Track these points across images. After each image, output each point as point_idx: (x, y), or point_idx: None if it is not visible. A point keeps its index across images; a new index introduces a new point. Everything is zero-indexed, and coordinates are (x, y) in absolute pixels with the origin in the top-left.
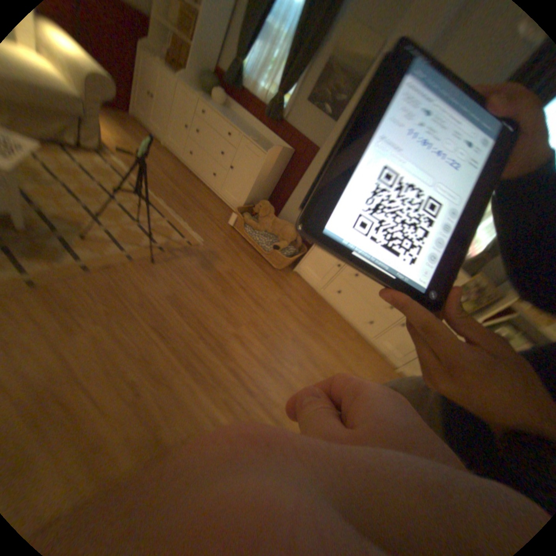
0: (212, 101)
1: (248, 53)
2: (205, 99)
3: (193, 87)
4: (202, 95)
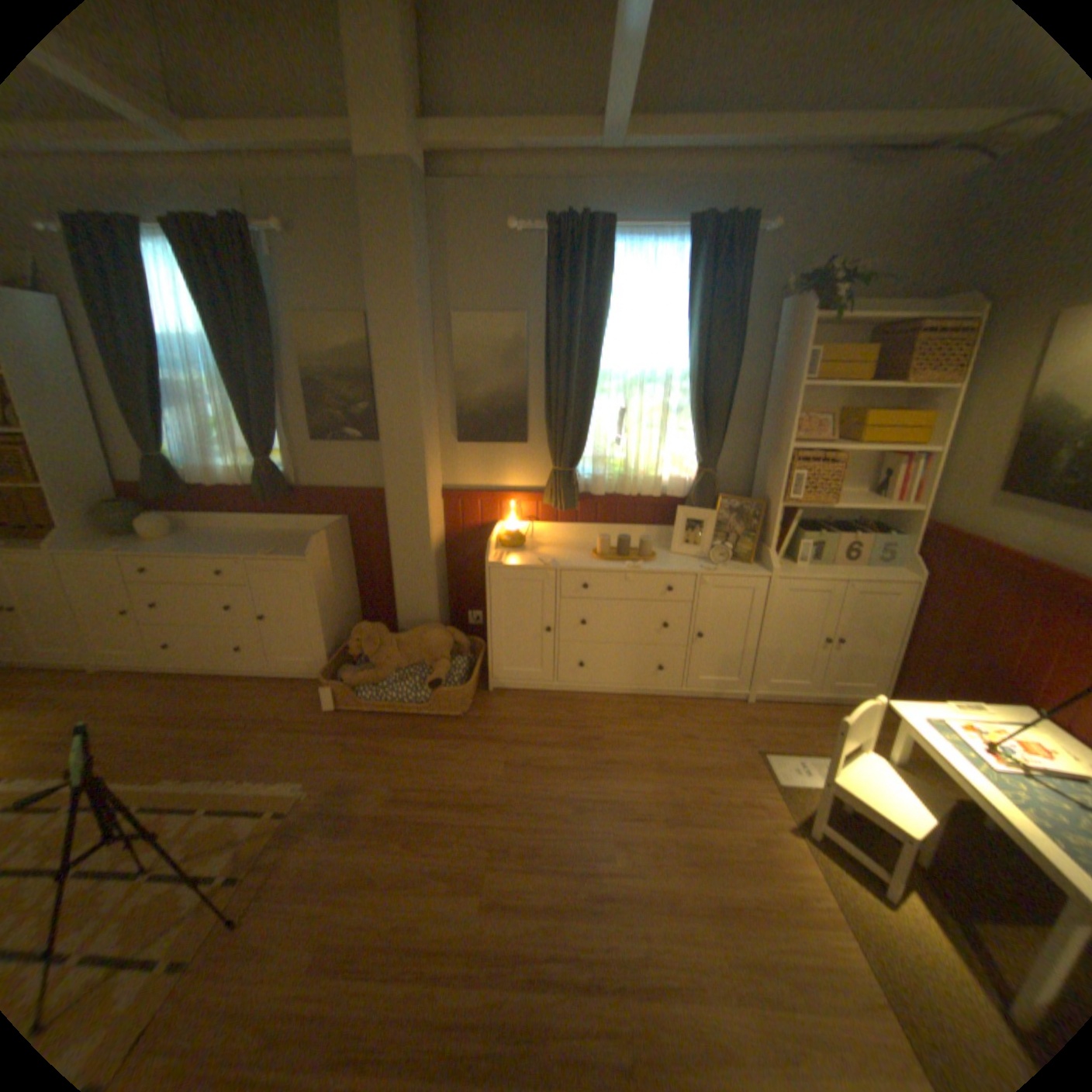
0: (144, 544)
1: (158, 437)
2: (128, 550)
3: (89, 547)
4: (119, 548)
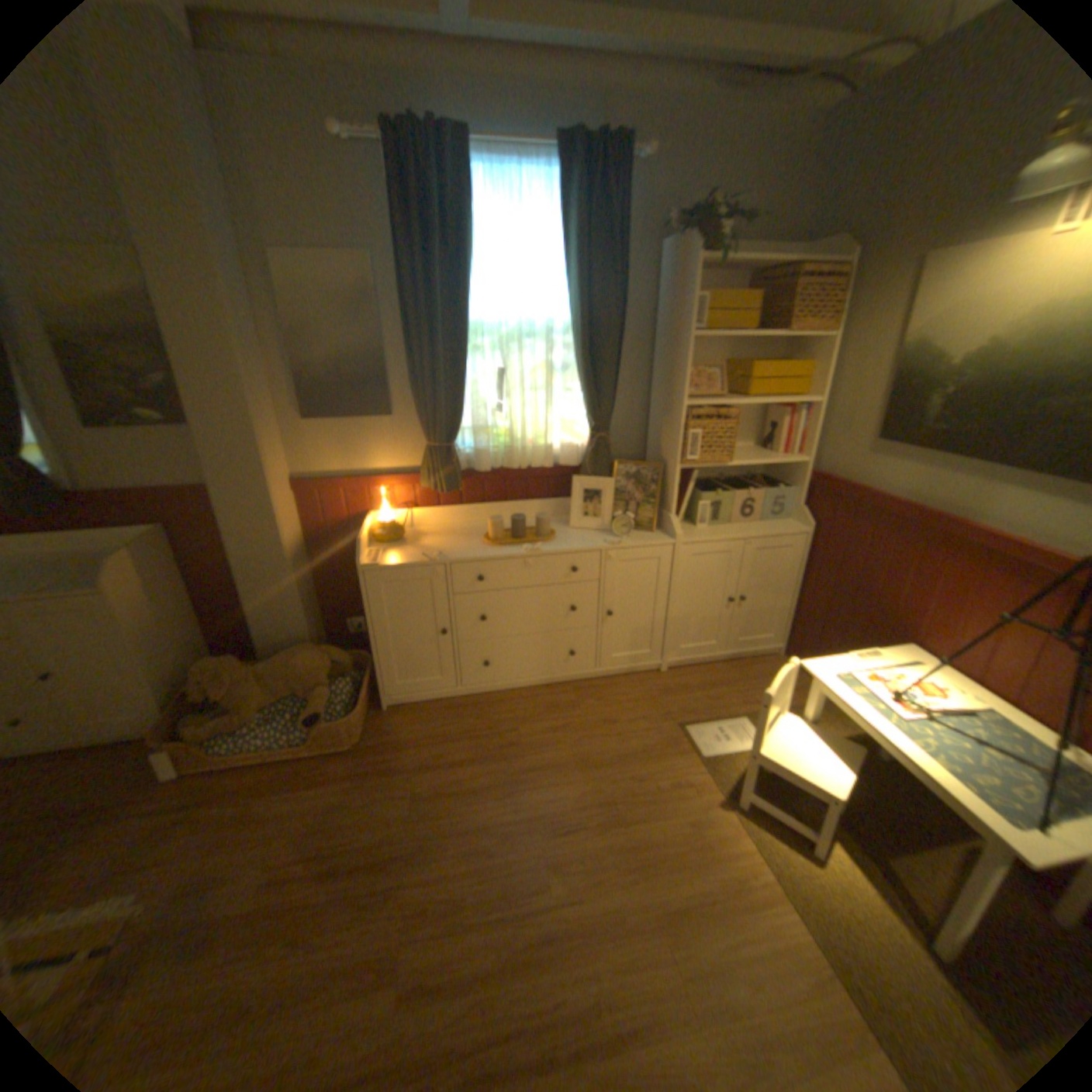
0: None
1: None
2: None
3: None
4: None
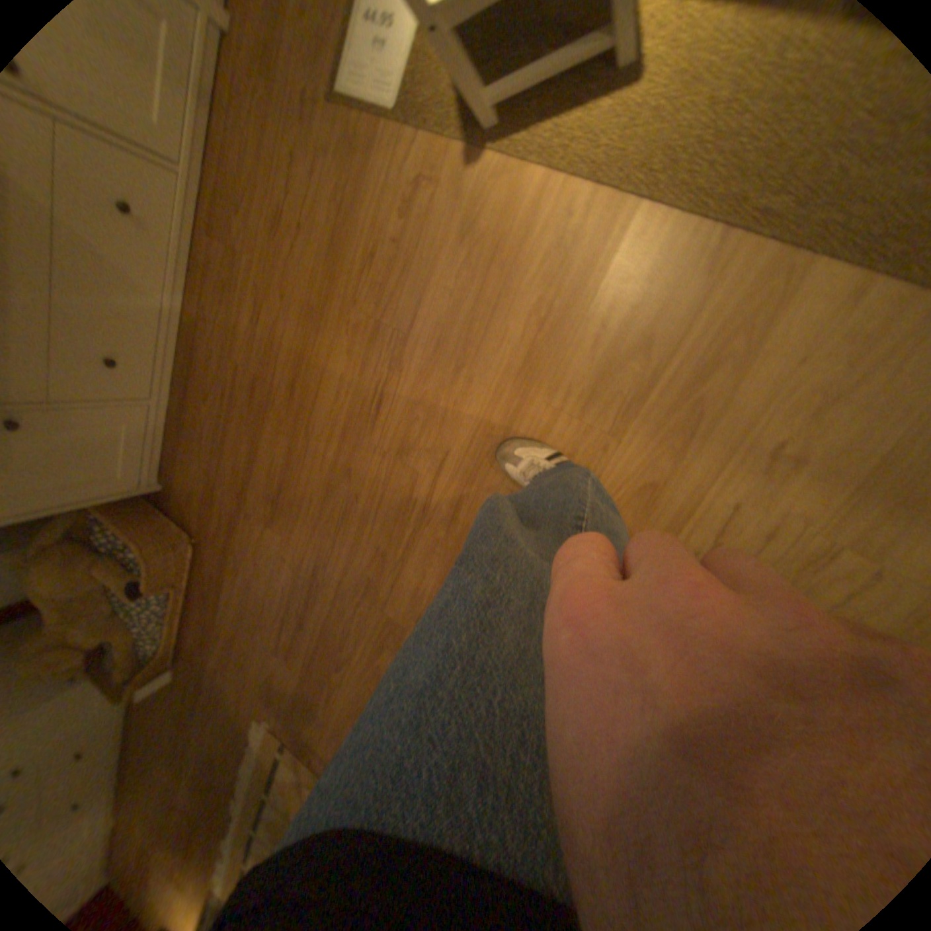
0: None
1: None
2: None
3: None
4: None
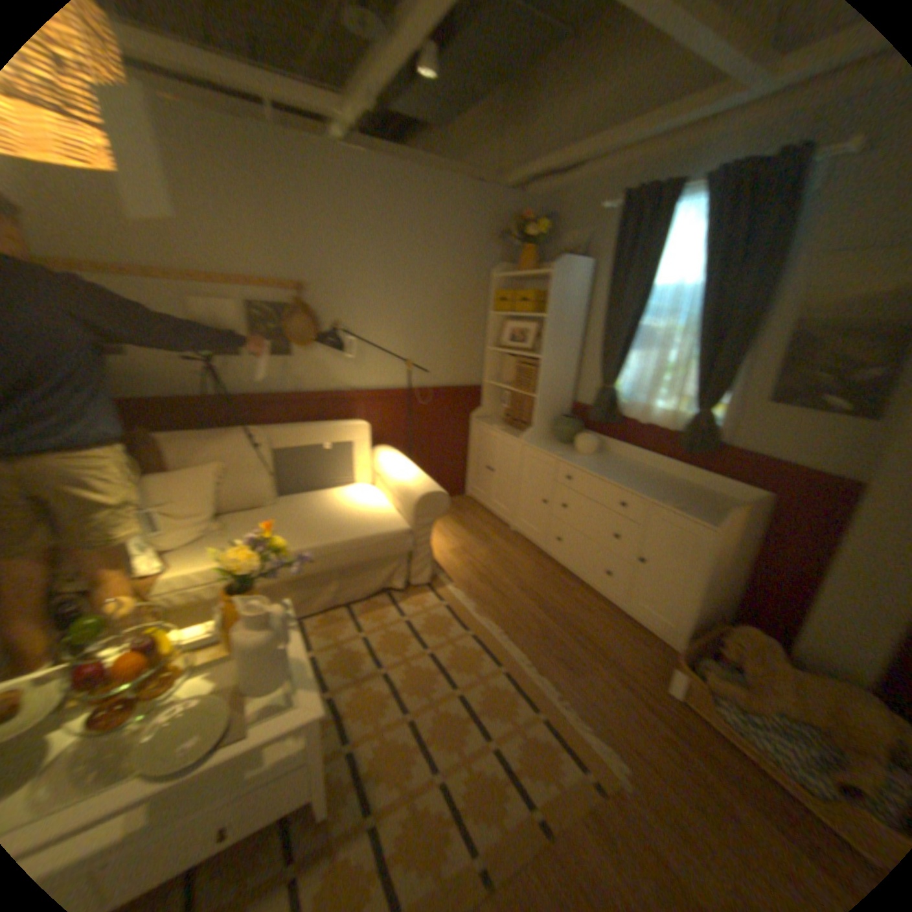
0: (578, 456)
1: (620, 373)
2: (567, 458)
3: (546, 446)
4: (563, 455)
